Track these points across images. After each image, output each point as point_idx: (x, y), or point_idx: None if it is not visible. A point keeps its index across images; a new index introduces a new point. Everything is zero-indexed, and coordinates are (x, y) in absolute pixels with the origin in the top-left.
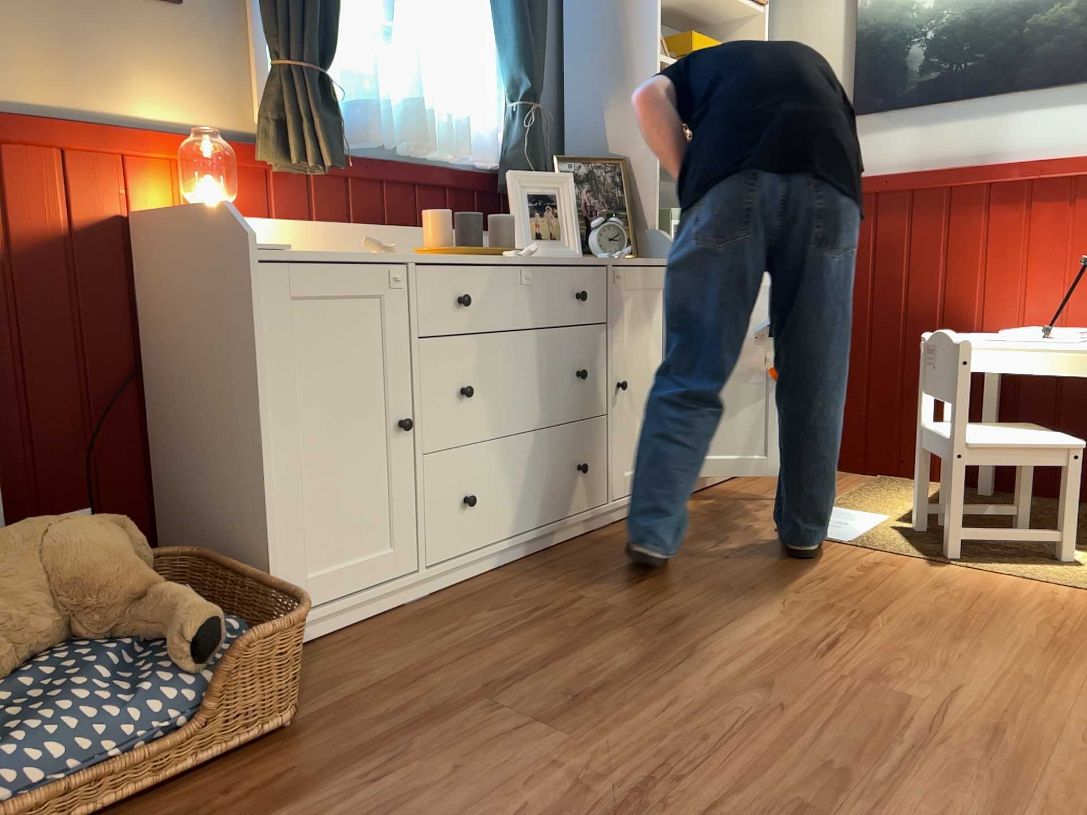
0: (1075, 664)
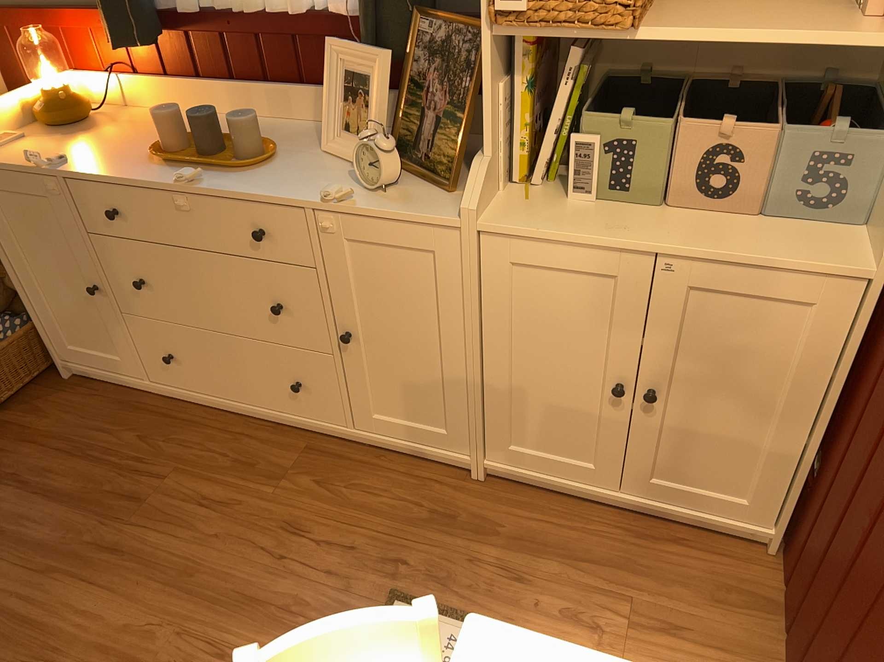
0: None
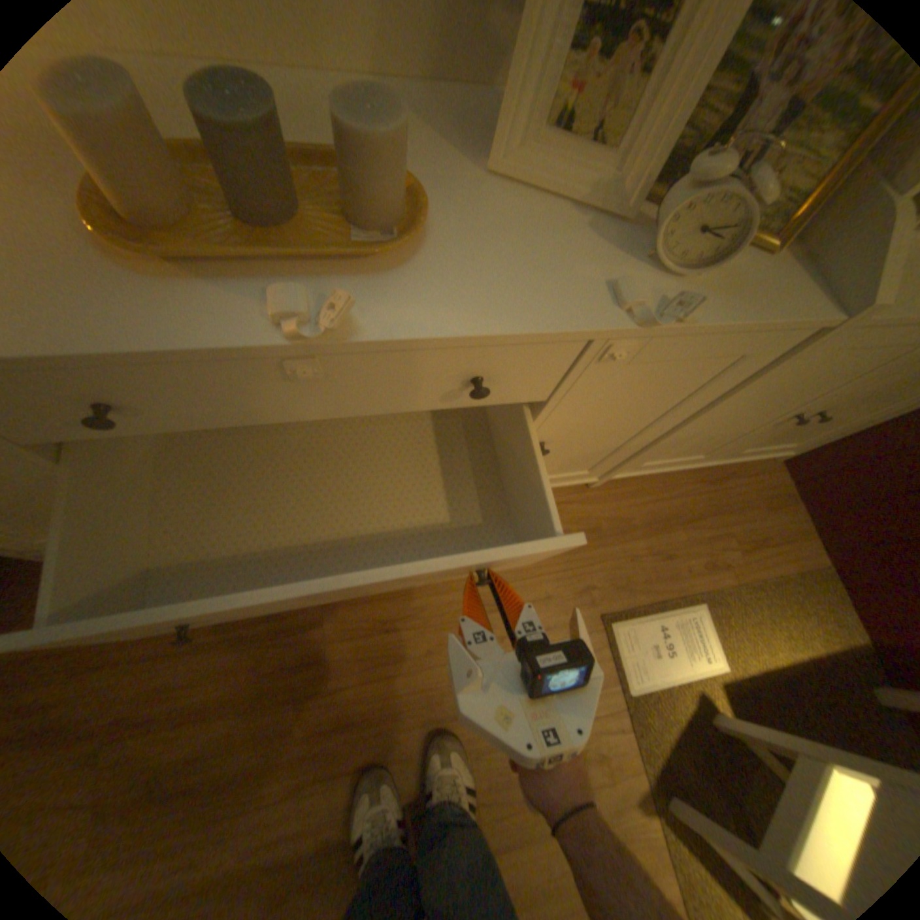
0: None
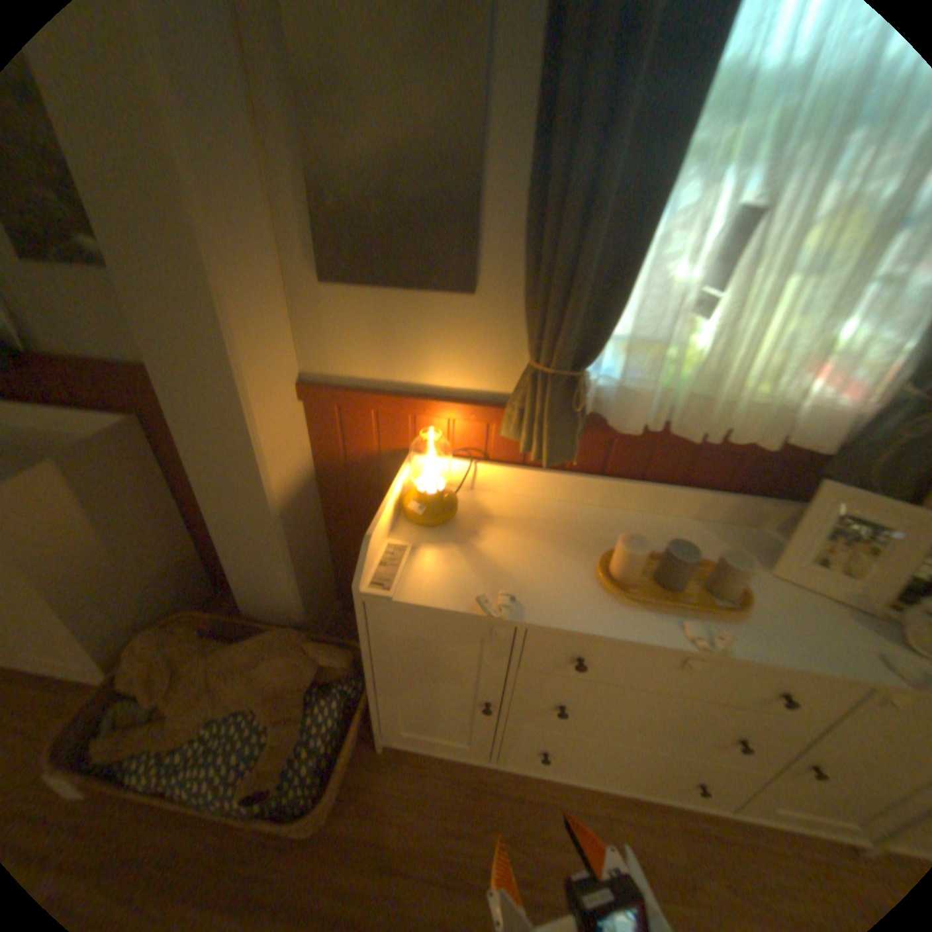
0: None
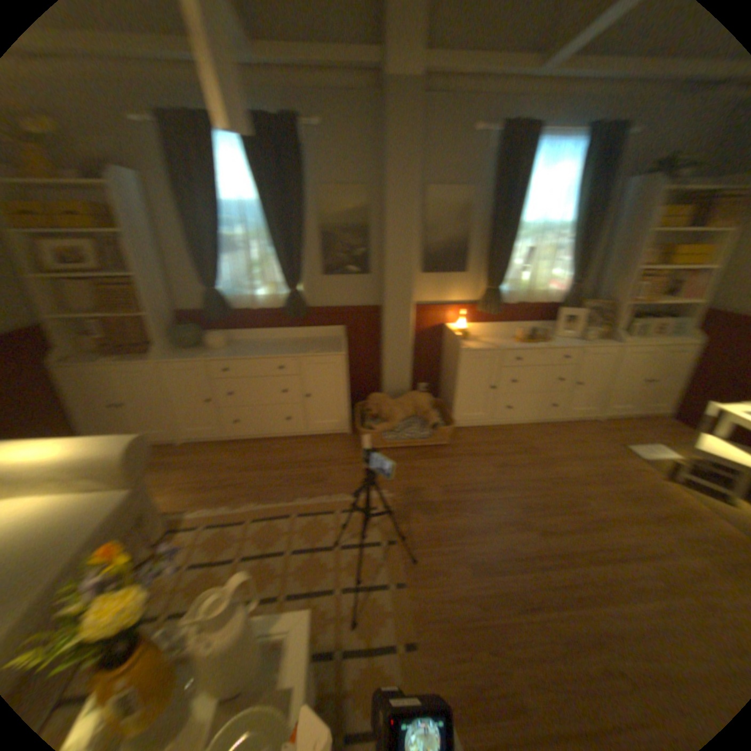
0: (661, 525)
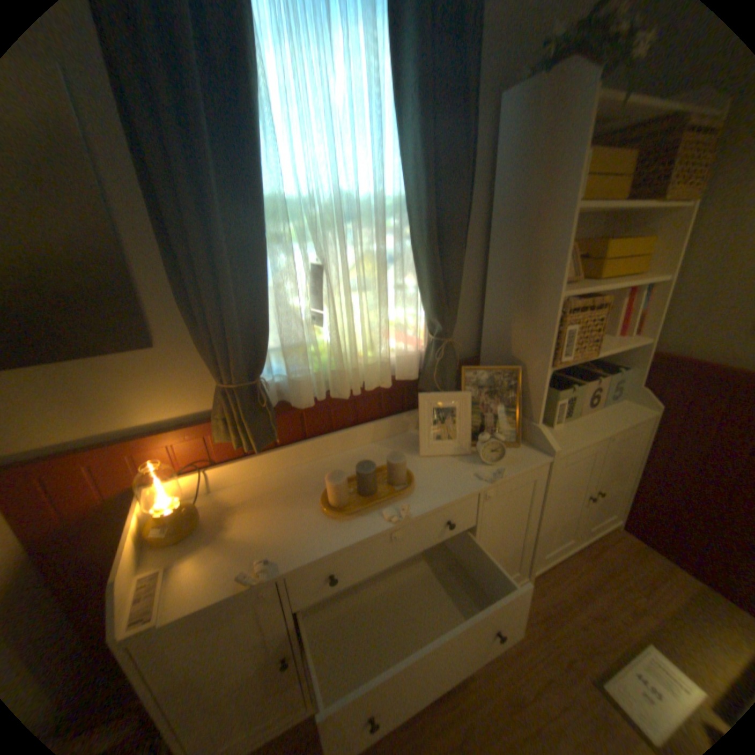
0: None
